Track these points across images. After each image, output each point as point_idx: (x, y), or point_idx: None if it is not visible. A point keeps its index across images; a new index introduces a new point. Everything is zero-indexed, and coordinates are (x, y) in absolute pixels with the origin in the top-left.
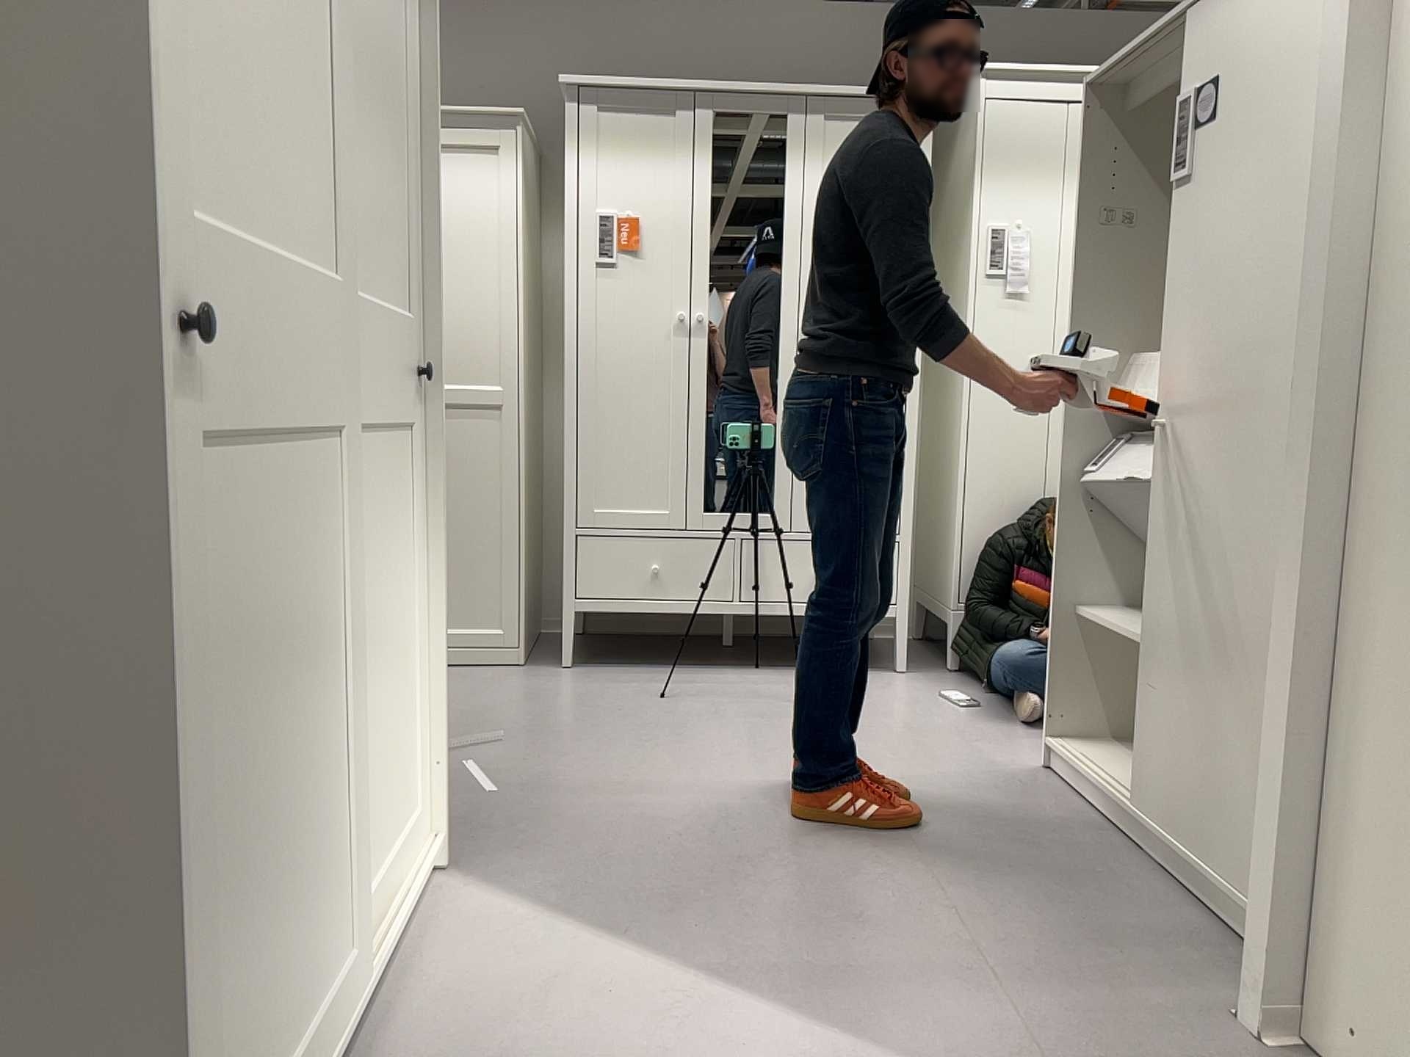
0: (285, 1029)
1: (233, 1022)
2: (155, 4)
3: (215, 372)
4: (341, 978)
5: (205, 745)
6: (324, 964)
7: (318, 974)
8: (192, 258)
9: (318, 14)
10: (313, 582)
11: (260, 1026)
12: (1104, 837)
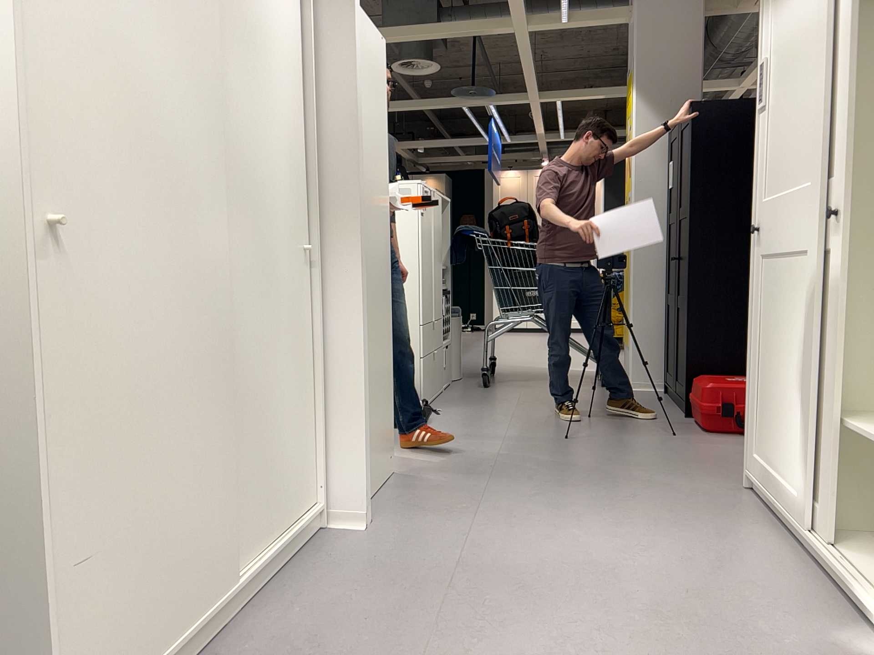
0: (772, 459)
1: (760, 421)
2: (761, 153)
3: (765, 236)
4: (790, 493)
5: (760, 336)
6: (787, 472)
7: (784, 468)
8: (762, 208)
9: (811, 71)
10: (794, 312)
11: (766, 439)
12: (223, 652)
